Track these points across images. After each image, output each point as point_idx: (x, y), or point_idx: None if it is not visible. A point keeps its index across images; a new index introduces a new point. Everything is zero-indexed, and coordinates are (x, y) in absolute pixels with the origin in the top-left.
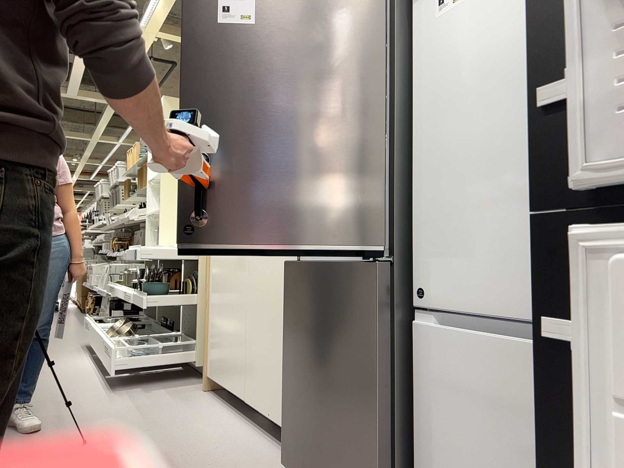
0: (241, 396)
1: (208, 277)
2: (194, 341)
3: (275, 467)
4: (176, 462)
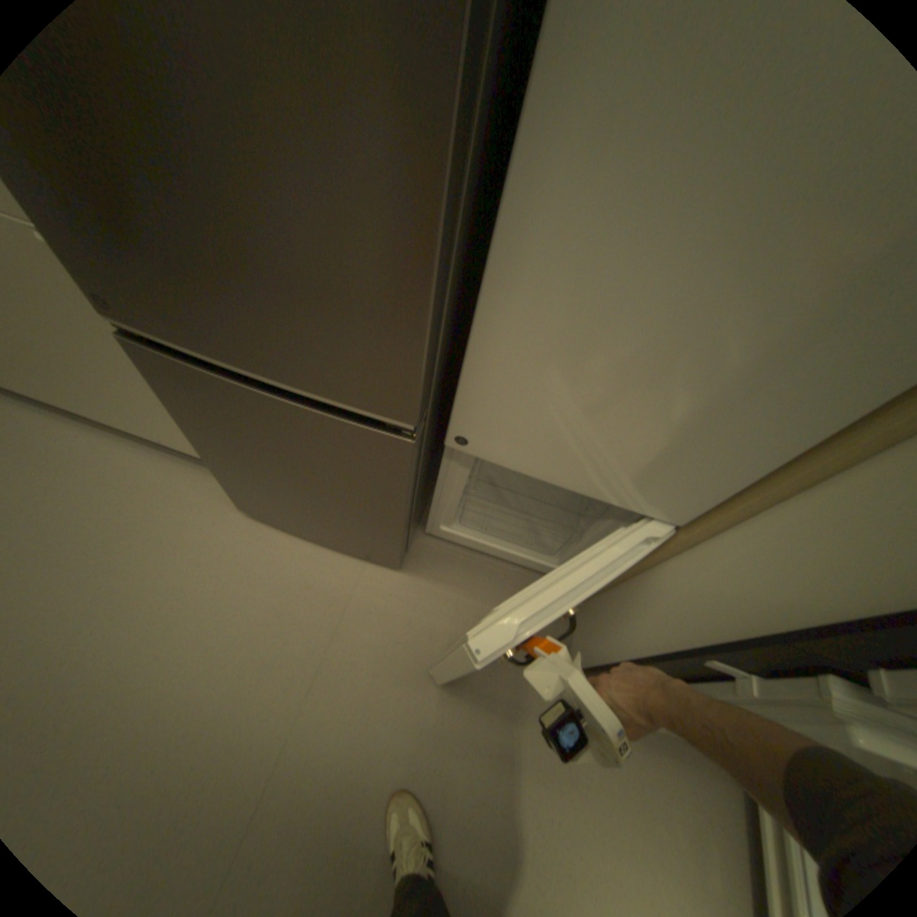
0: (71, 408)
1: None
2: None
3: (222, 500)
4: (87, 563)
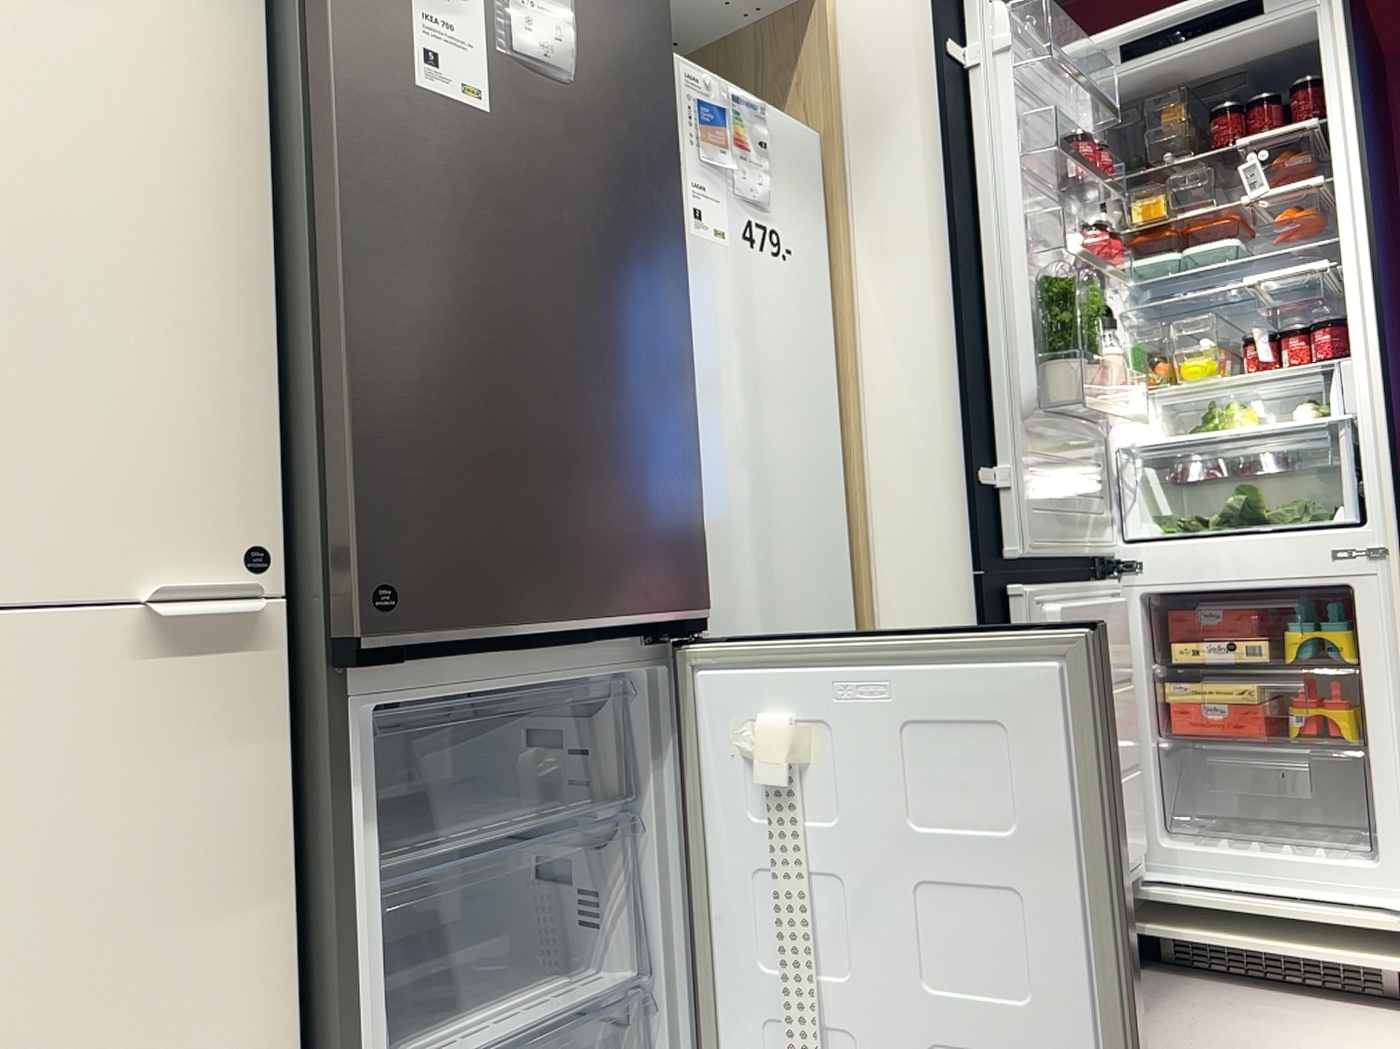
0: None
1: None
2: None
3: None
4: None
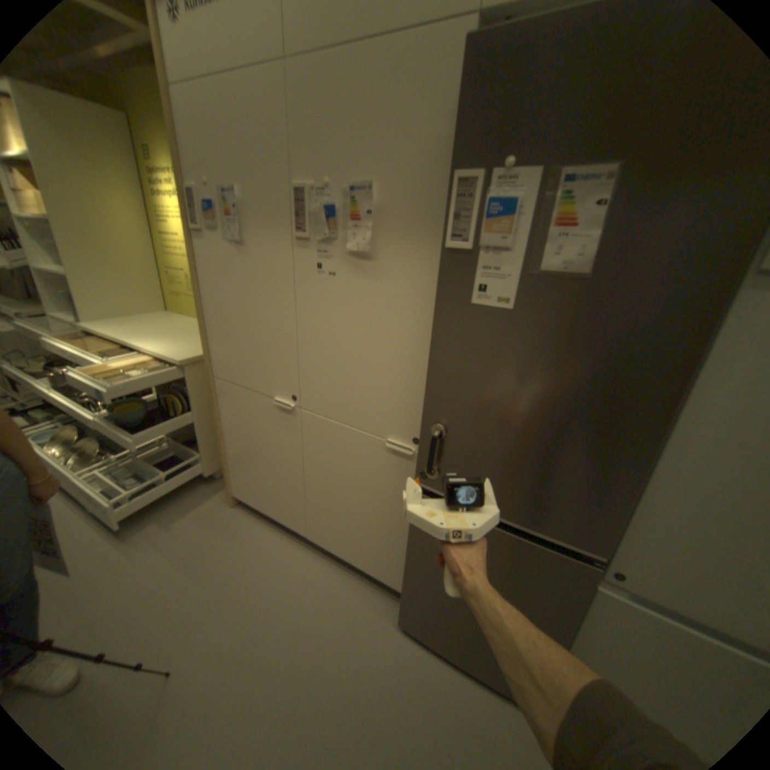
0: (300, 531)
1: (217, 408)
2: (197, 454)
3: (382, 616)
4: (294, 654)
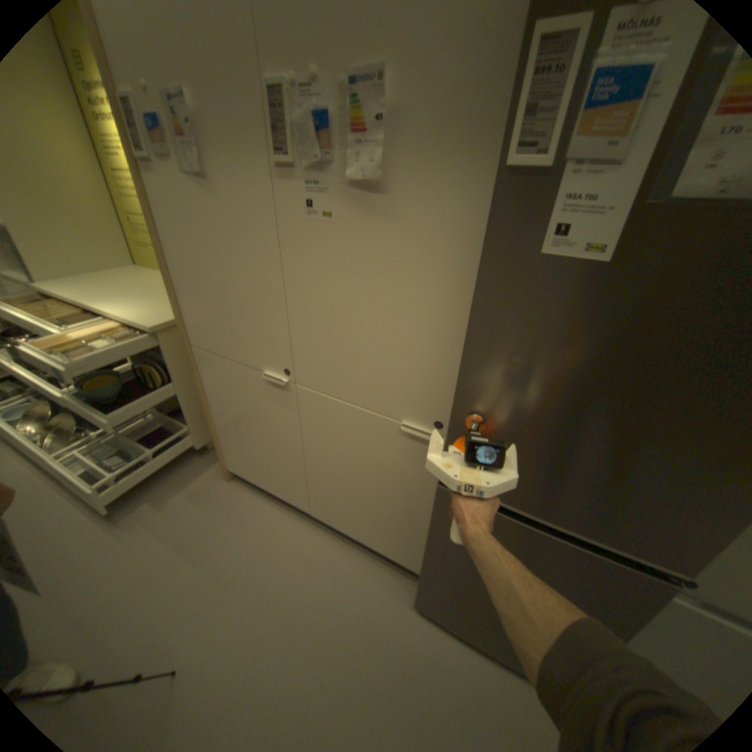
0: (302, 507)
1: (199, 380)
2: (184, 426)
3: (396, 596)
4: (306, 643)
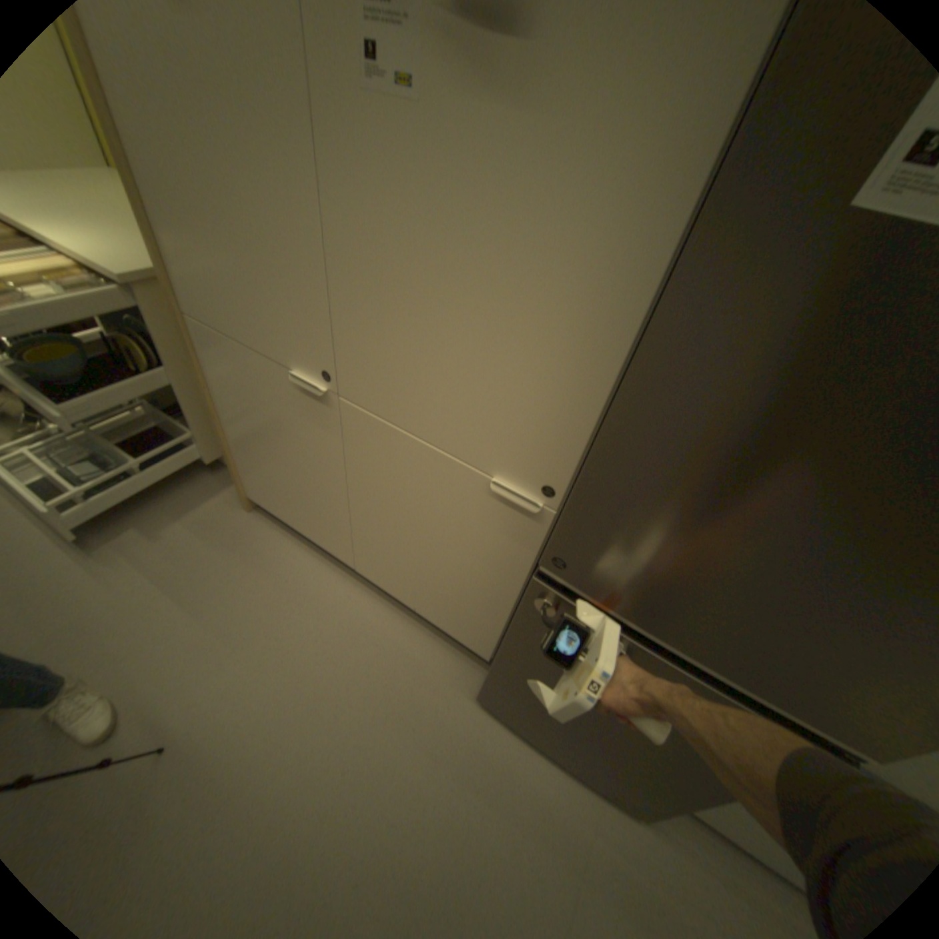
0: (345, 560)
1: (200, 370)
2: (187, 432)
3: (456, 682)
4: (335, 729)
